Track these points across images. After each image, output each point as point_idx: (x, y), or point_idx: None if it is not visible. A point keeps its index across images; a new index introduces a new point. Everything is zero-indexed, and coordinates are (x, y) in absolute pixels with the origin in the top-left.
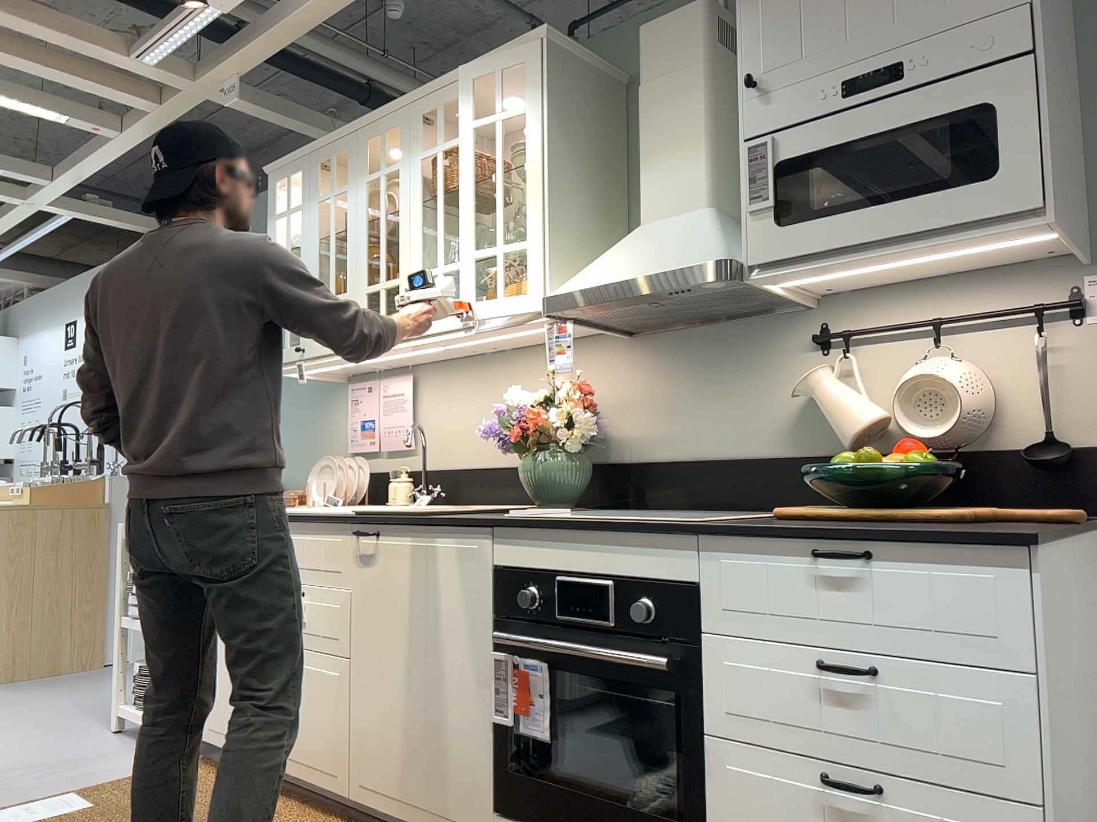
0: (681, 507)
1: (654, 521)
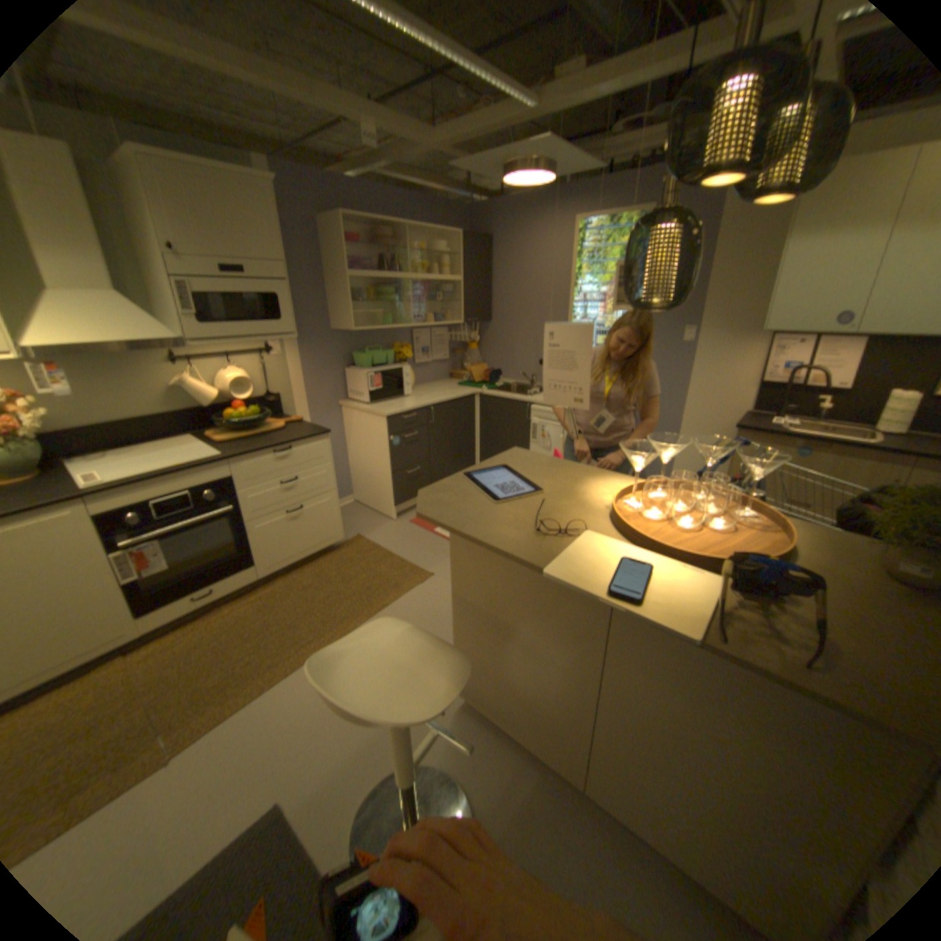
0: (103, 448)
1: (195, 460)
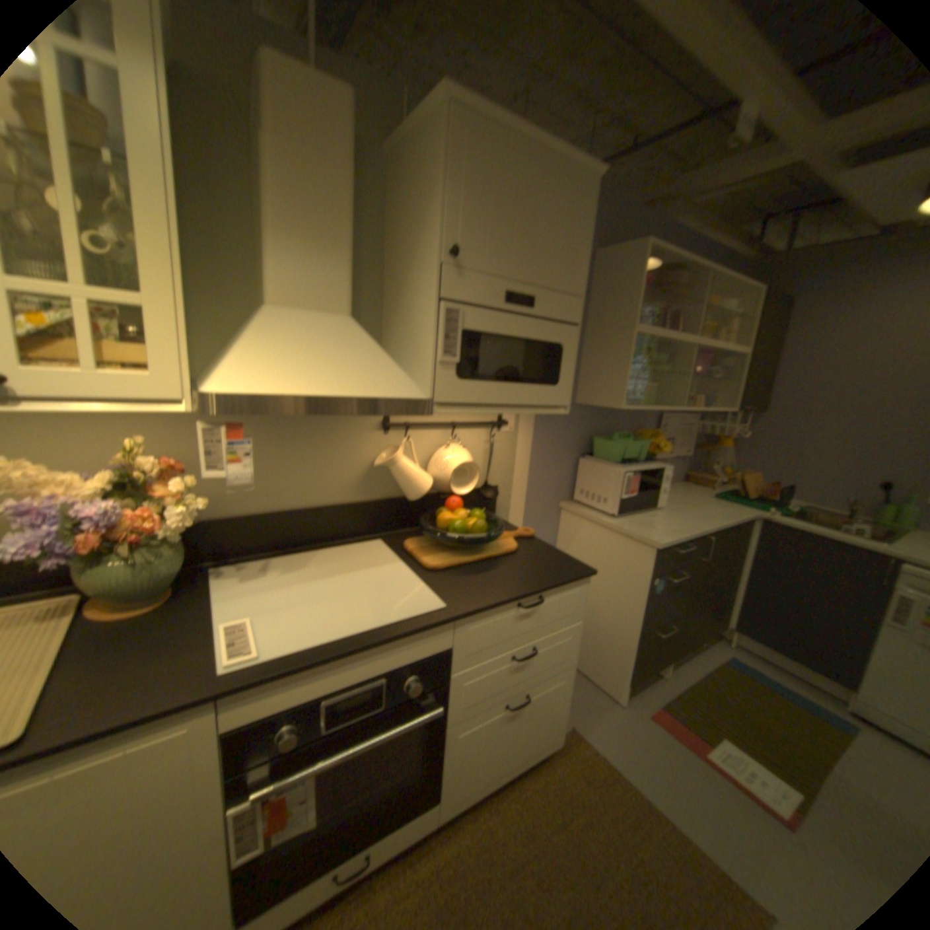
0: (265, 549)
1: (406, 615)
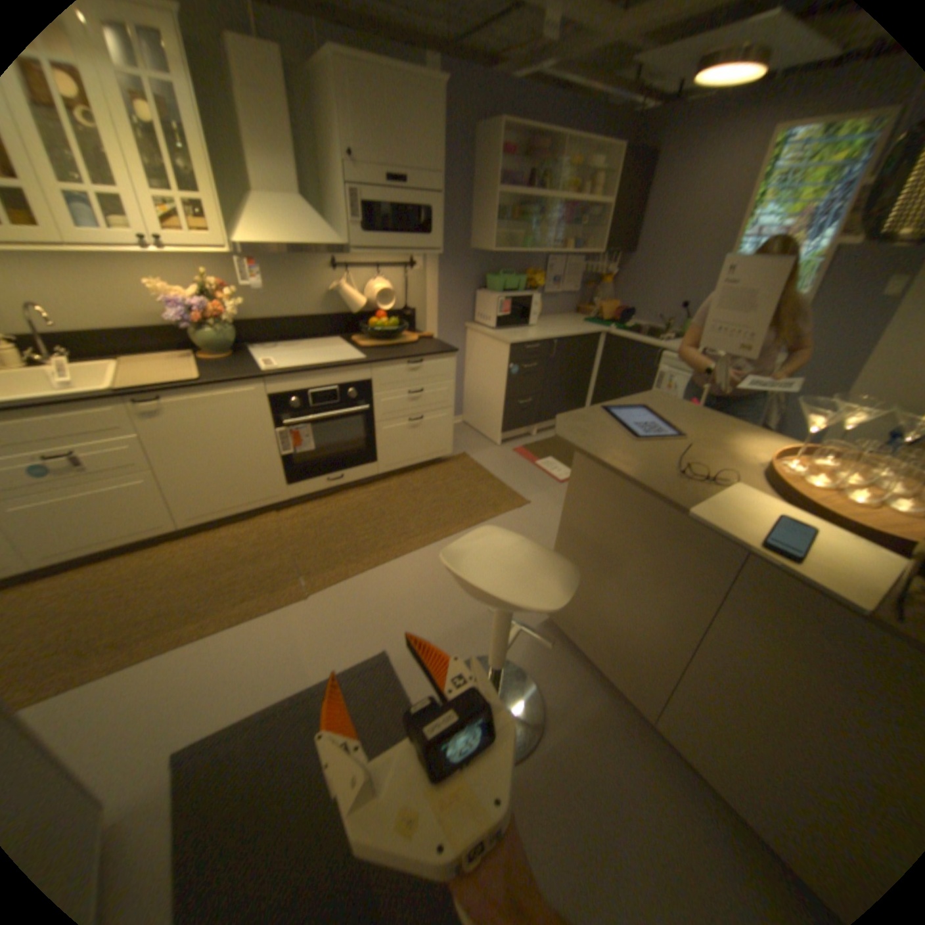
0: (276, 340)
1: (346, 360)
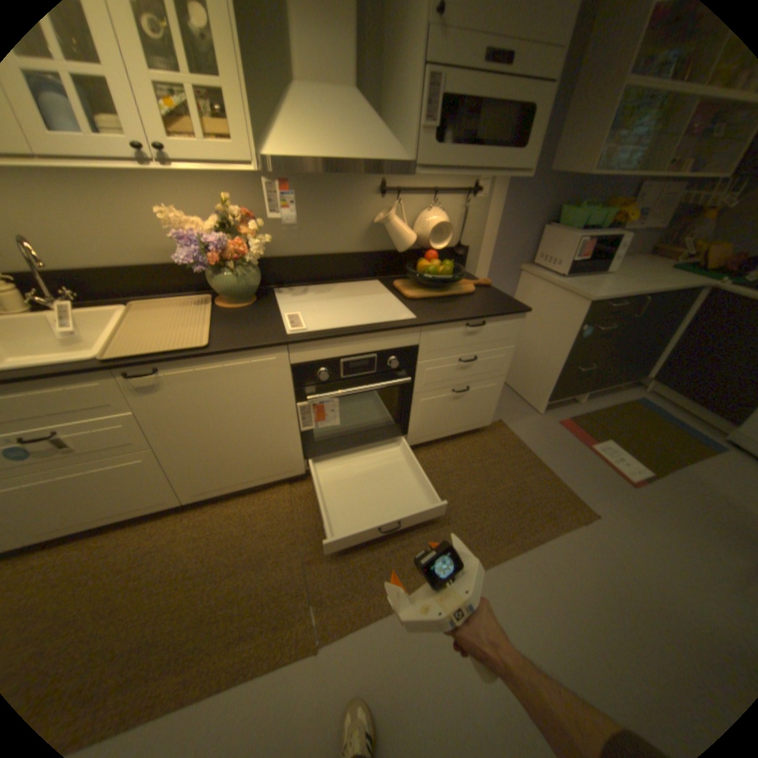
0: (304, 282)
1: (390, 321)
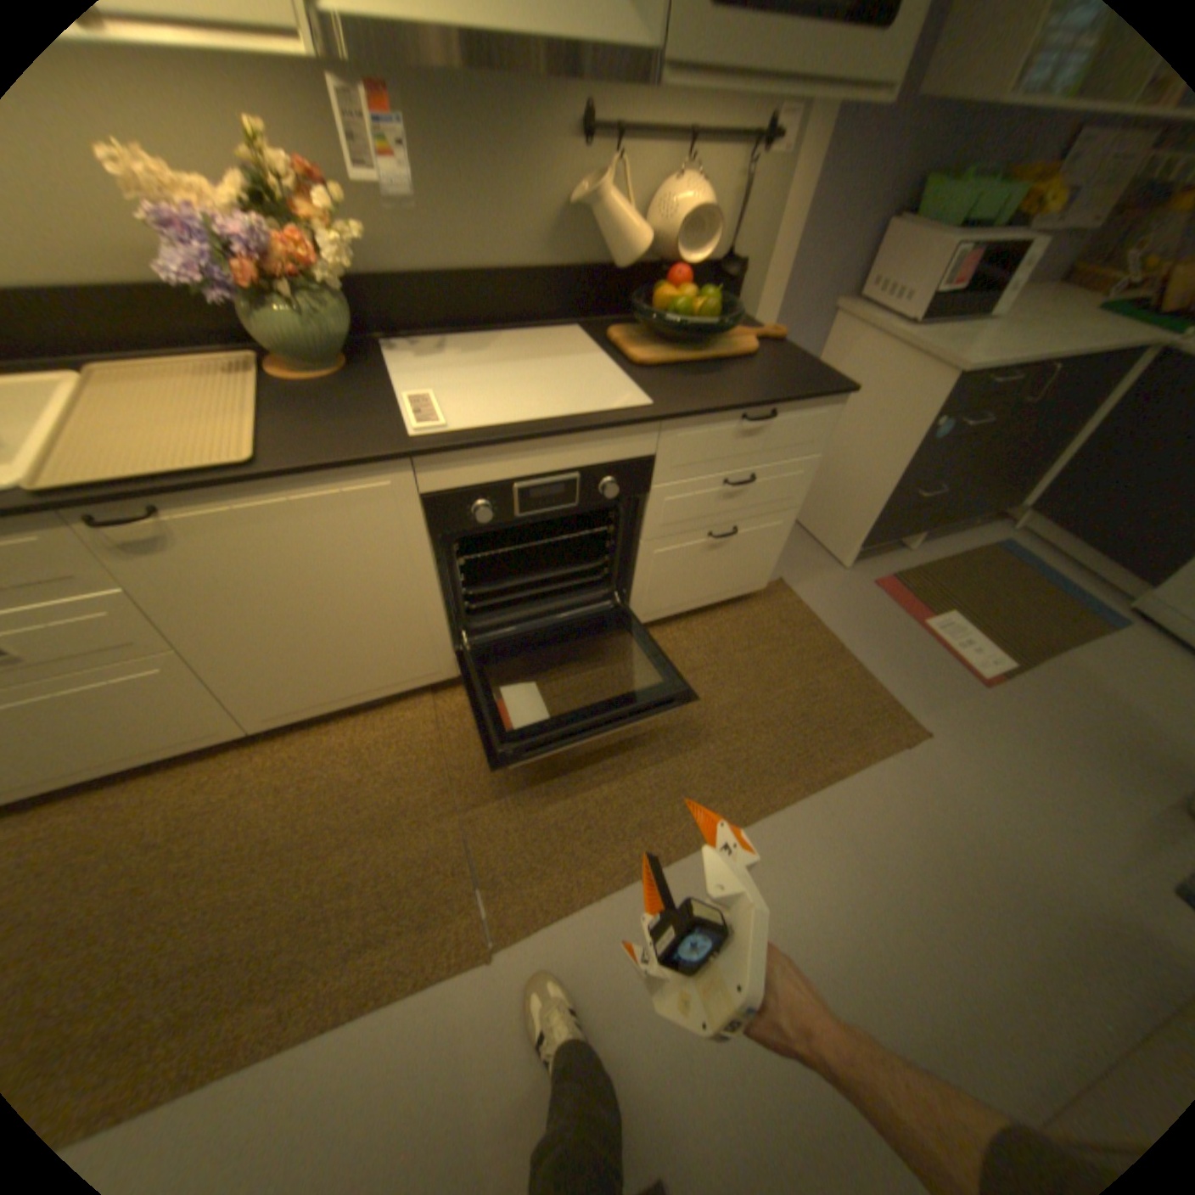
0: (438, 326)
1: (604, 408)
